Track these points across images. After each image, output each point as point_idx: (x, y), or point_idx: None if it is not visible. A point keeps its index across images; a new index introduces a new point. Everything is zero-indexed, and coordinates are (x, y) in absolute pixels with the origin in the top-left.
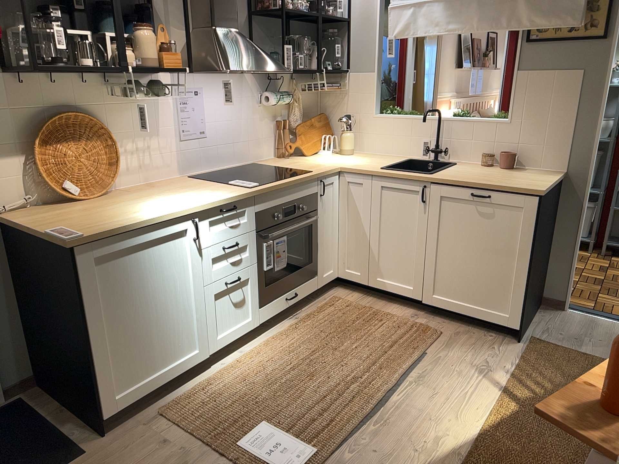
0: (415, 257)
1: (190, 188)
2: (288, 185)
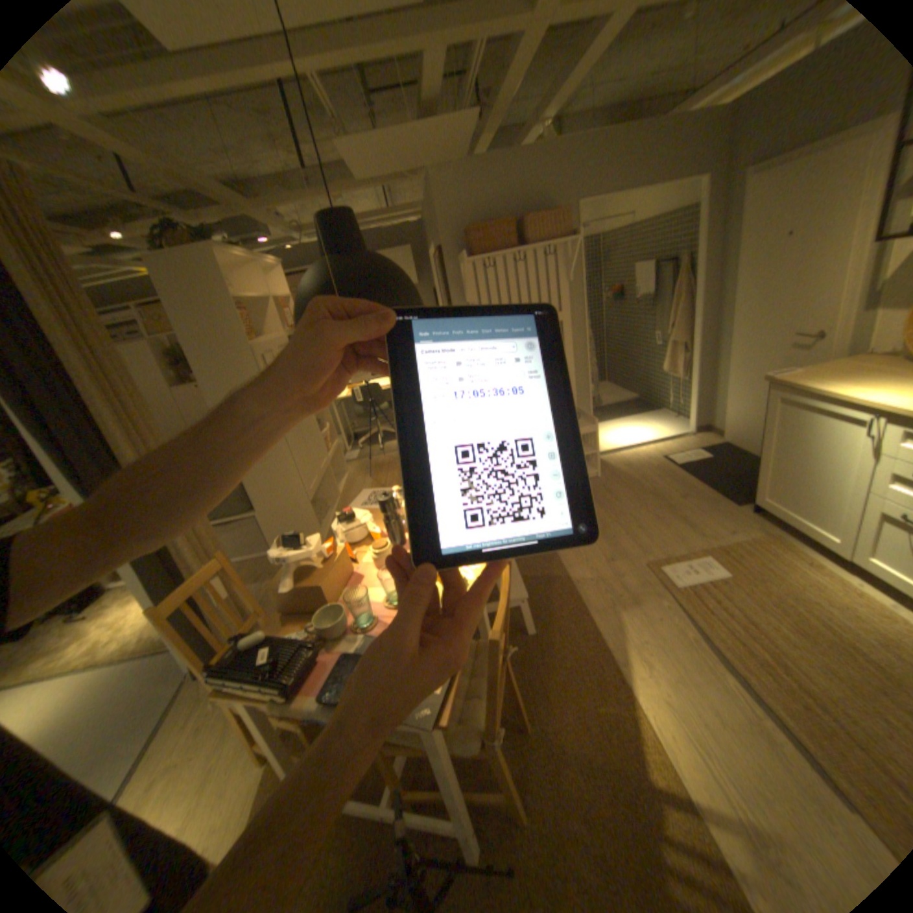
0: None
1: None
2: None
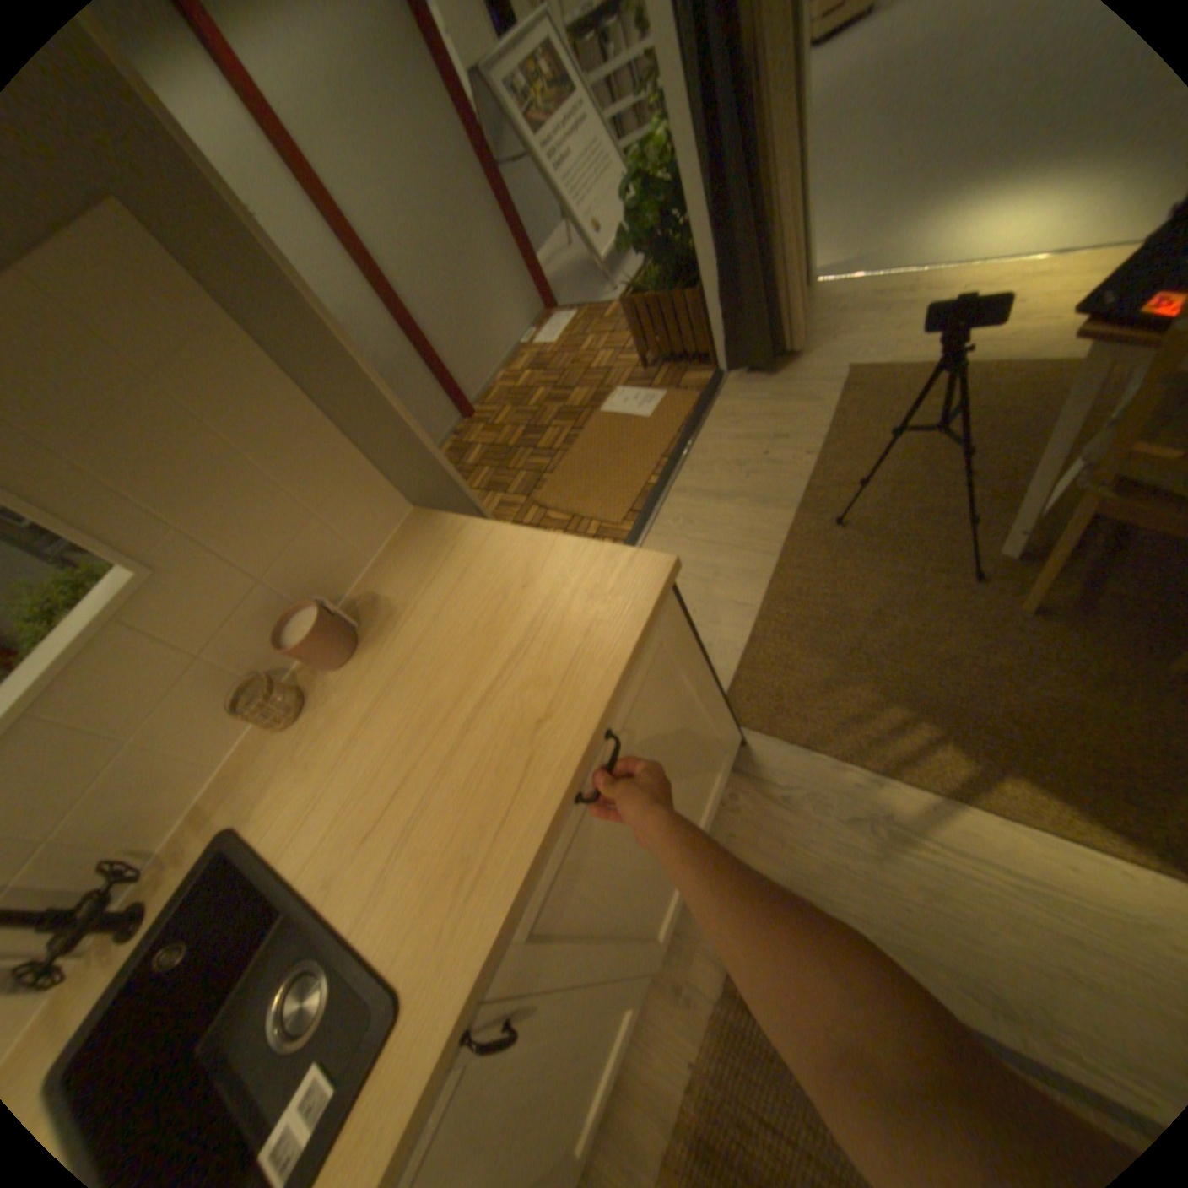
0: (590, 1027)
1: None
2: None
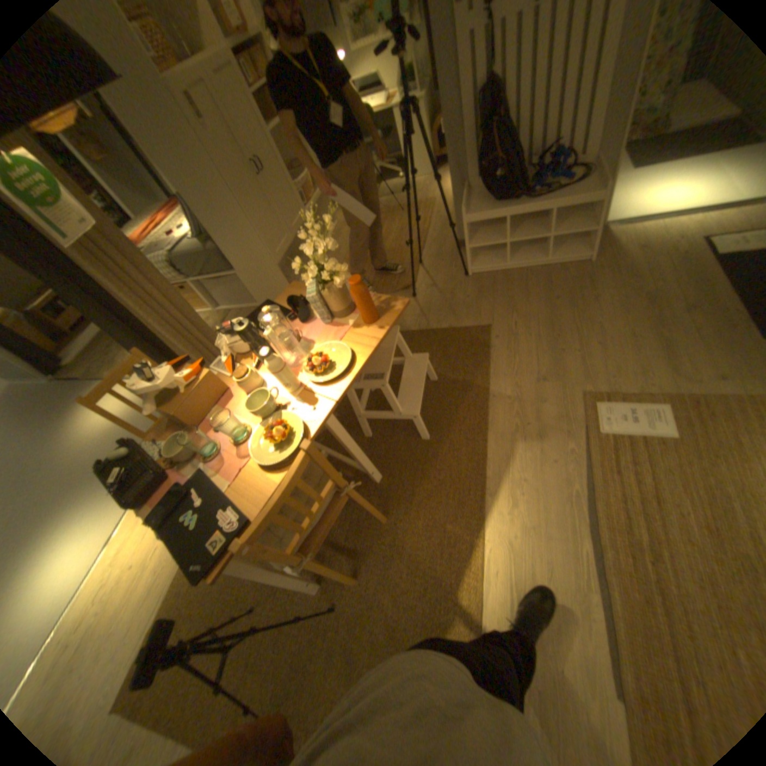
0: None
1: None
2: None
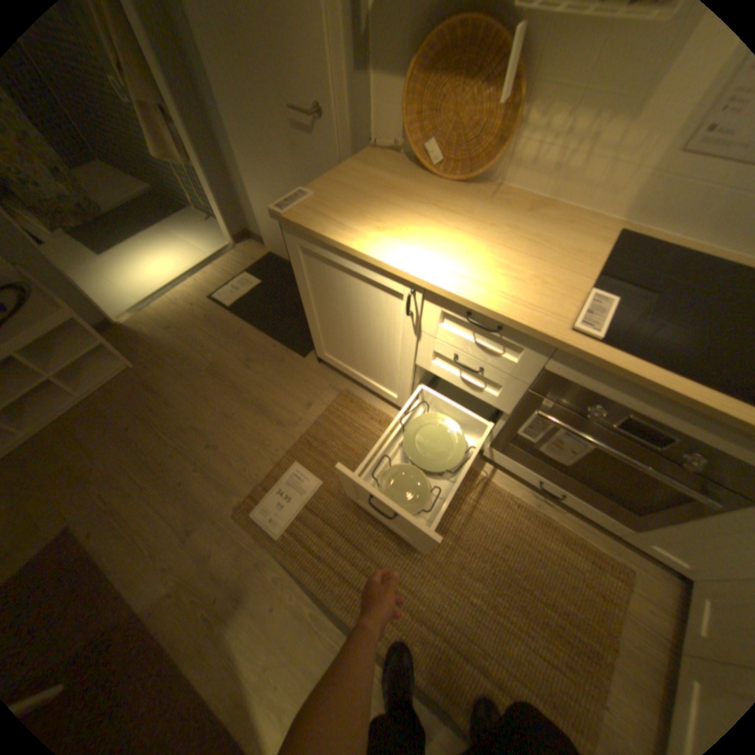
0: None
1: (543, 246)
2: (685, 401)
